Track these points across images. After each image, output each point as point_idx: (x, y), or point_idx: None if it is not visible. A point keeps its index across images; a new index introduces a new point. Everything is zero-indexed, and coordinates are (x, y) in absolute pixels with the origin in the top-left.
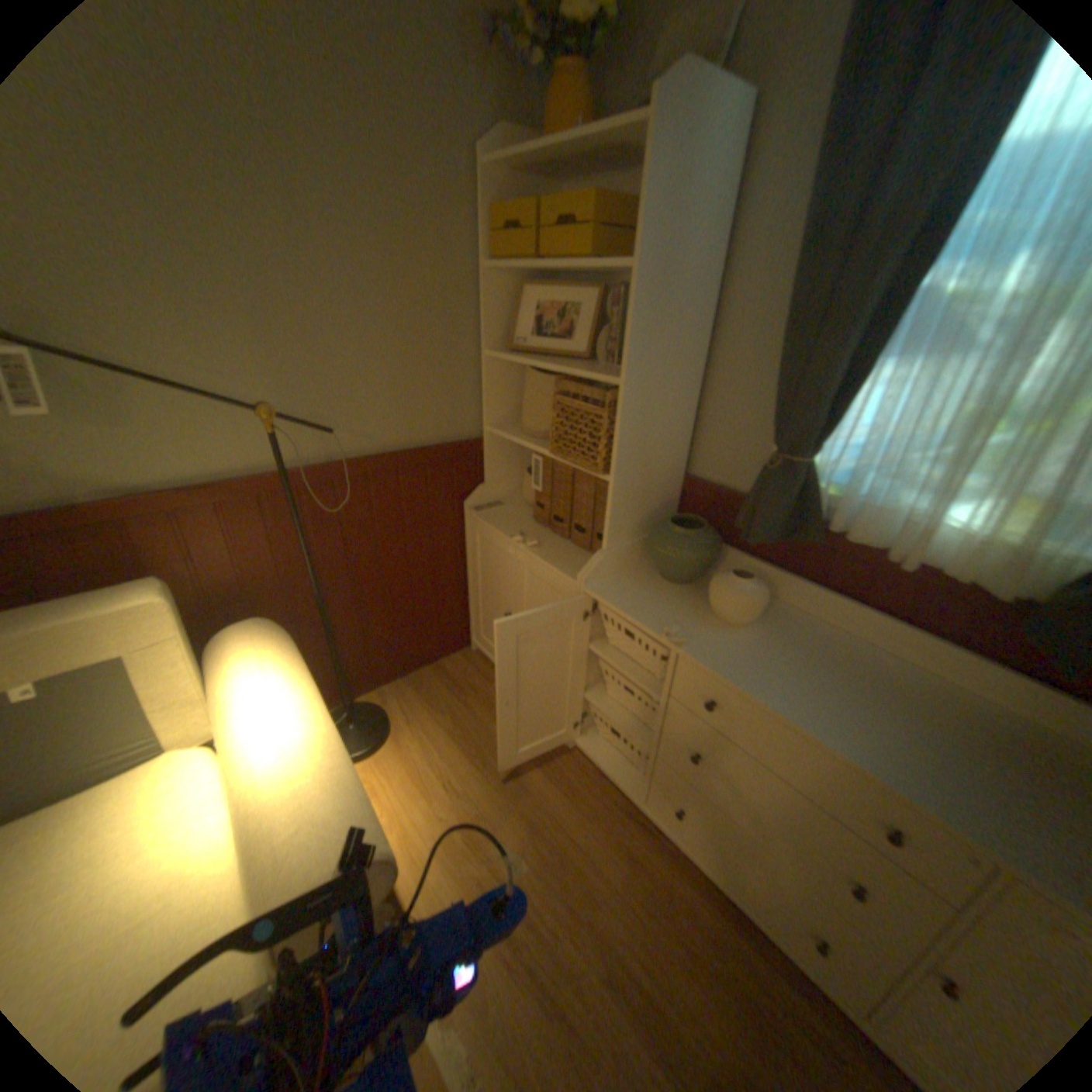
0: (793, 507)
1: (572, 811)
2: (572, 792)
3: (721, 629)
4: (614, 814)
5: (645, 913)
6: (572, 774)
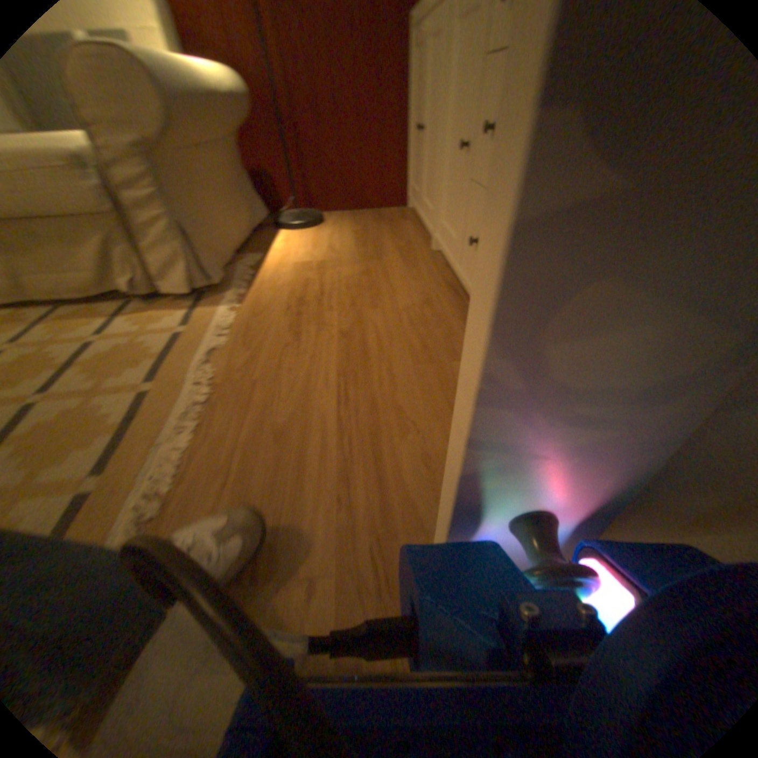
0: None
1: (404, 273)
2: (414, 266)
3: None
4: (437, 282)
5: (410, 322)
6: (424, 260)
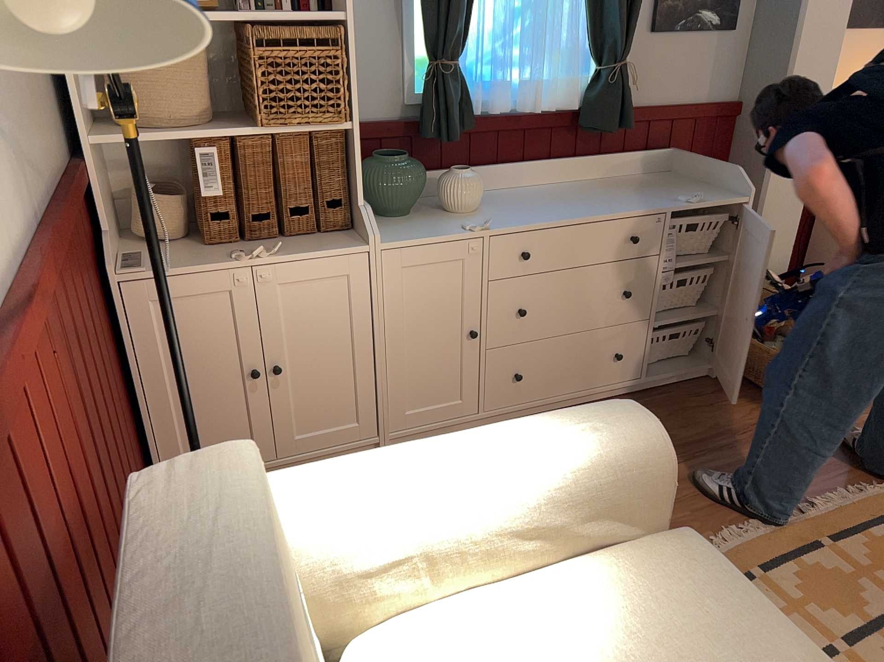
0: (460, 104)
1: None
2: None
3: (476, 216)
4: None
5: None
6: None
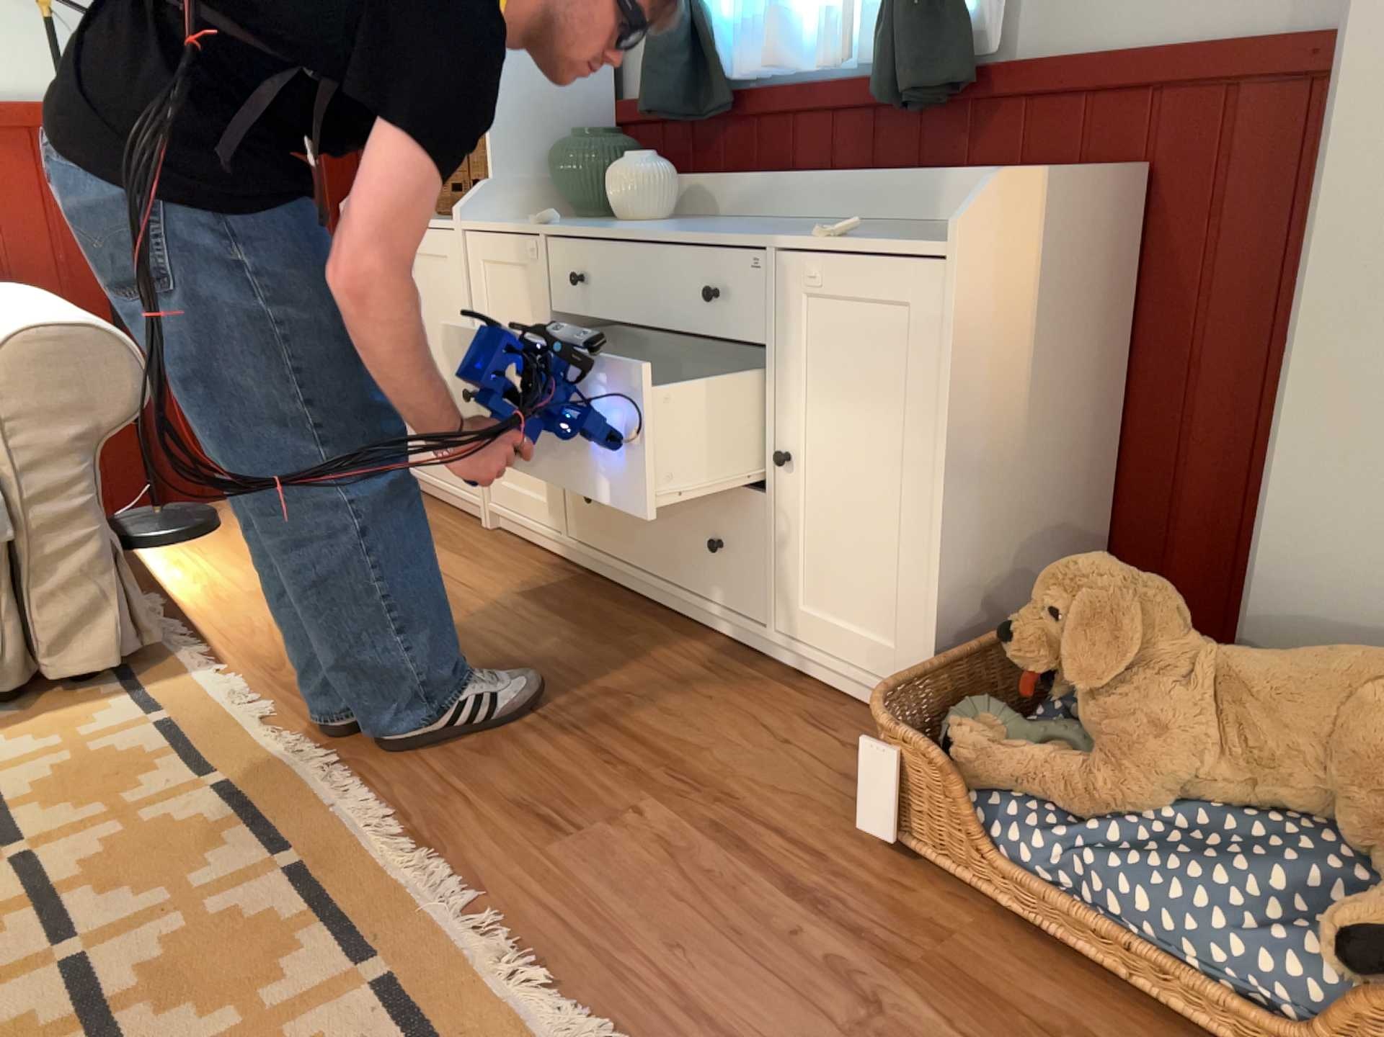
0: (680, 60)
1: (466, 566)
2: (473, 555)
3: (611, 224)
4: (526, 566)
5: (532, 617)
6: (481, 545)
